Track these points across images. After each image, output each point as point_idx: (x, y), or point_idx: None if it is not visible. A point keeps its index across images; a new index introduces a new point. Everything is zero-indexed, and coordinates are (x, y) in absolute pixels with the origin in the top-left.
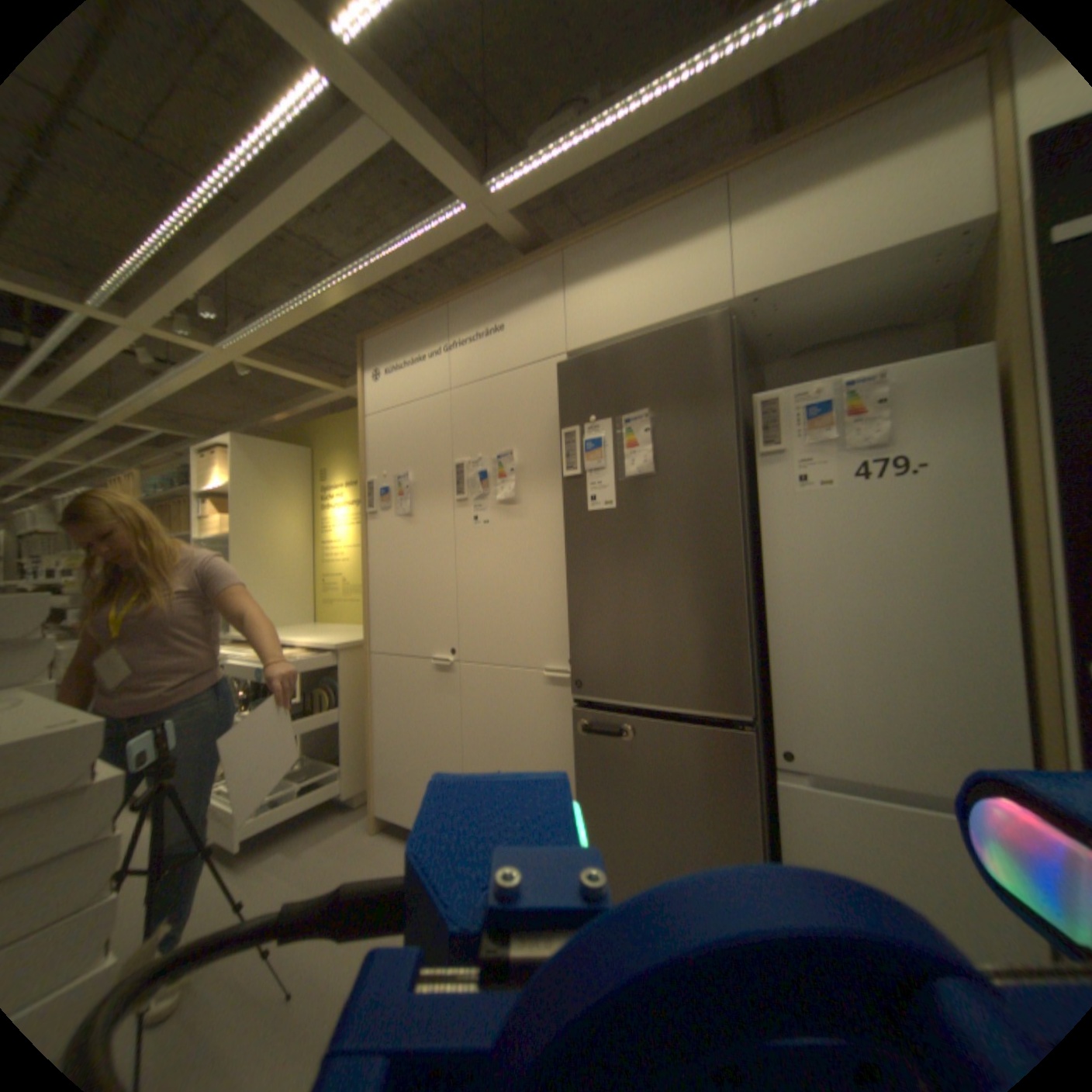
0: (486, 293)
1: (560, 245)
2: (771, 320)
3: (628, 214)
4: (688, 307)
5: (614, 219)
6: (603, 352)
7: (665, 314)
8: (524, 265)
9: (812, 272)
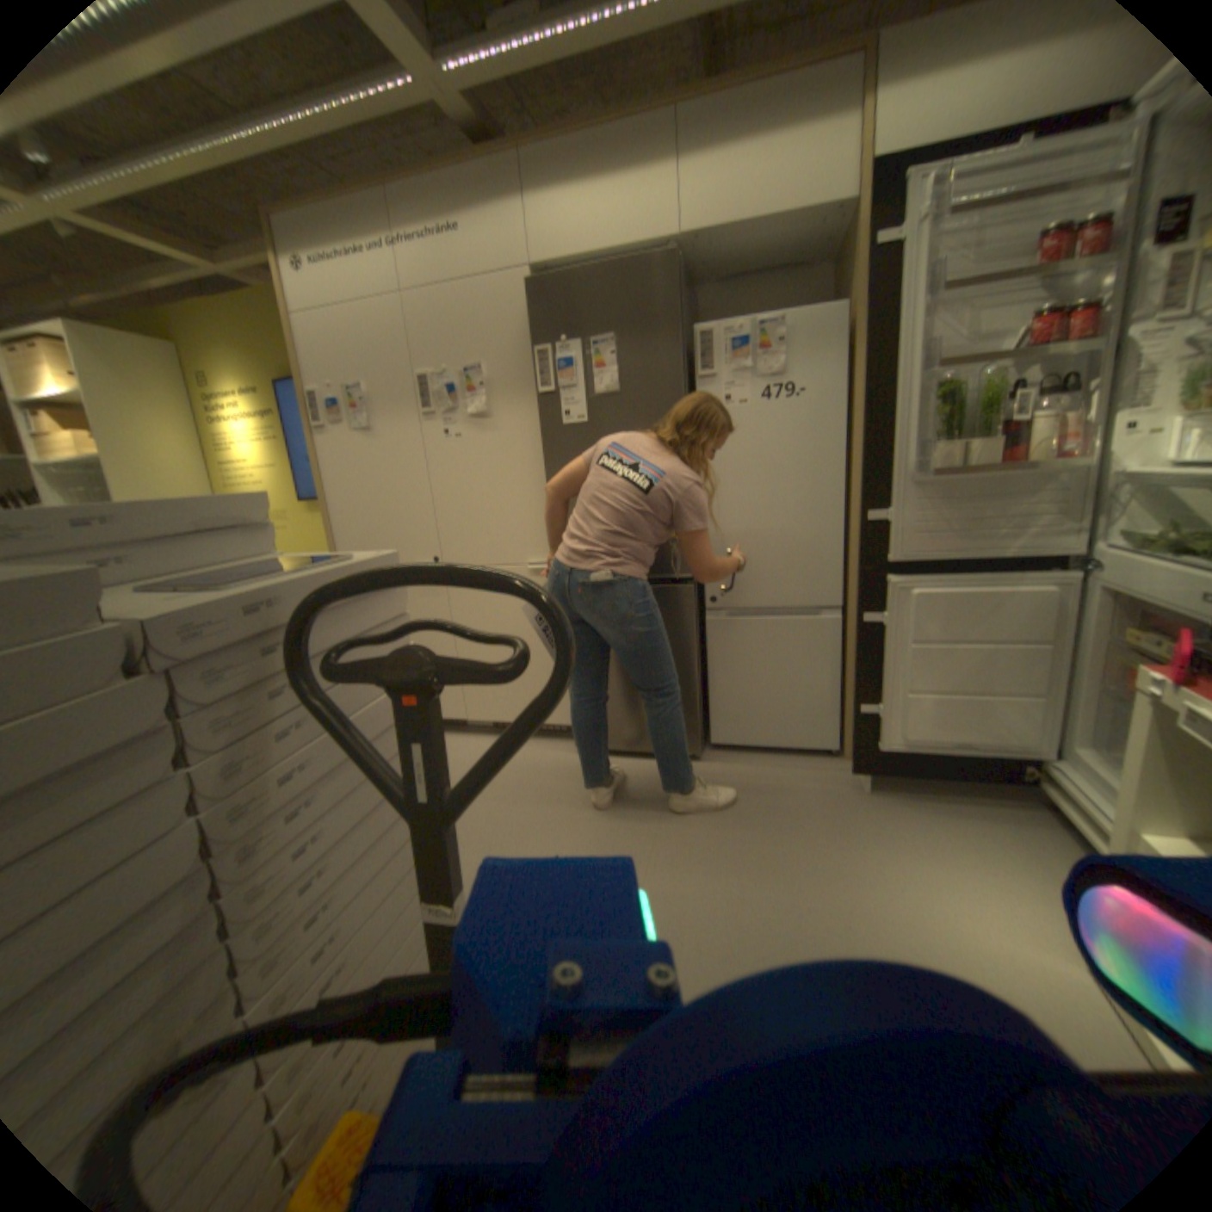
0: (432, 181)
1: (515, 143)
2: (705, 252)
3: (583, 124)
4: (641, 236)
5: (570, 126)
6: (569, 273)
7: (621, 239)
8: (474, 157)
9: (738, 220)
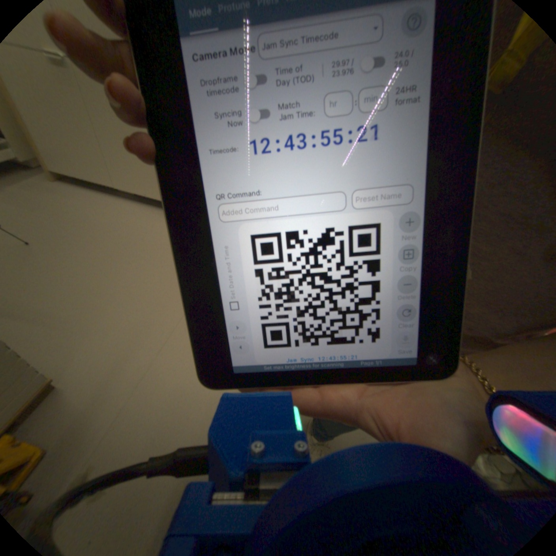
0: None
1: None
2: None
3: None
4: None
5: None
6: None
7: None
8: None
9: None
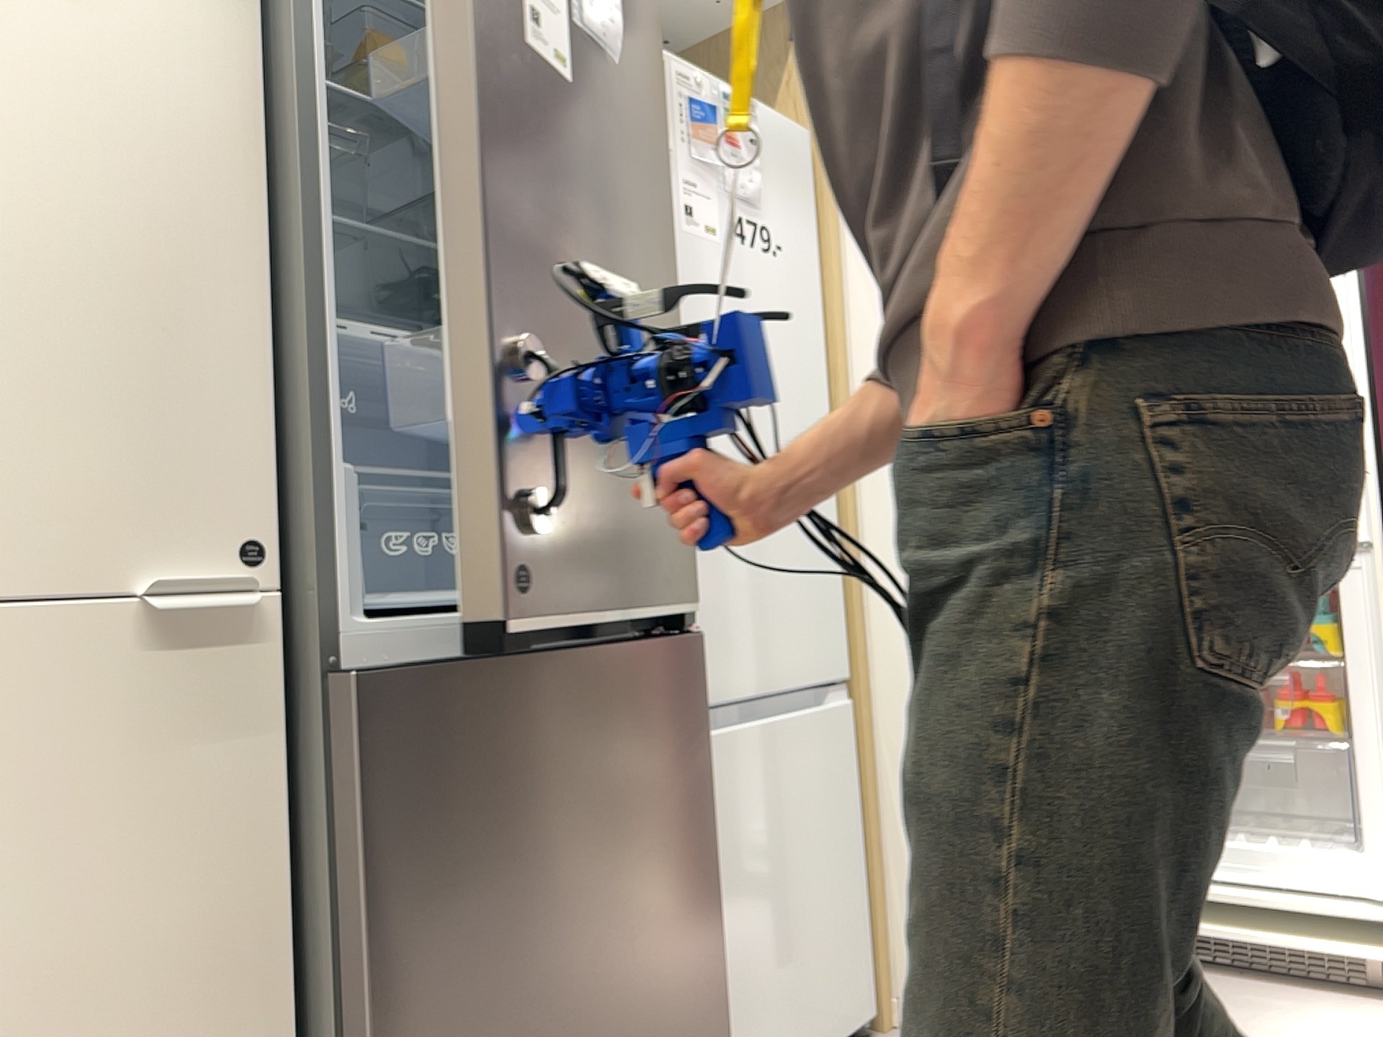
0: None
1: None
2: None
3: None
4: None
5: None
6: None
7: None
8: None
9: None
